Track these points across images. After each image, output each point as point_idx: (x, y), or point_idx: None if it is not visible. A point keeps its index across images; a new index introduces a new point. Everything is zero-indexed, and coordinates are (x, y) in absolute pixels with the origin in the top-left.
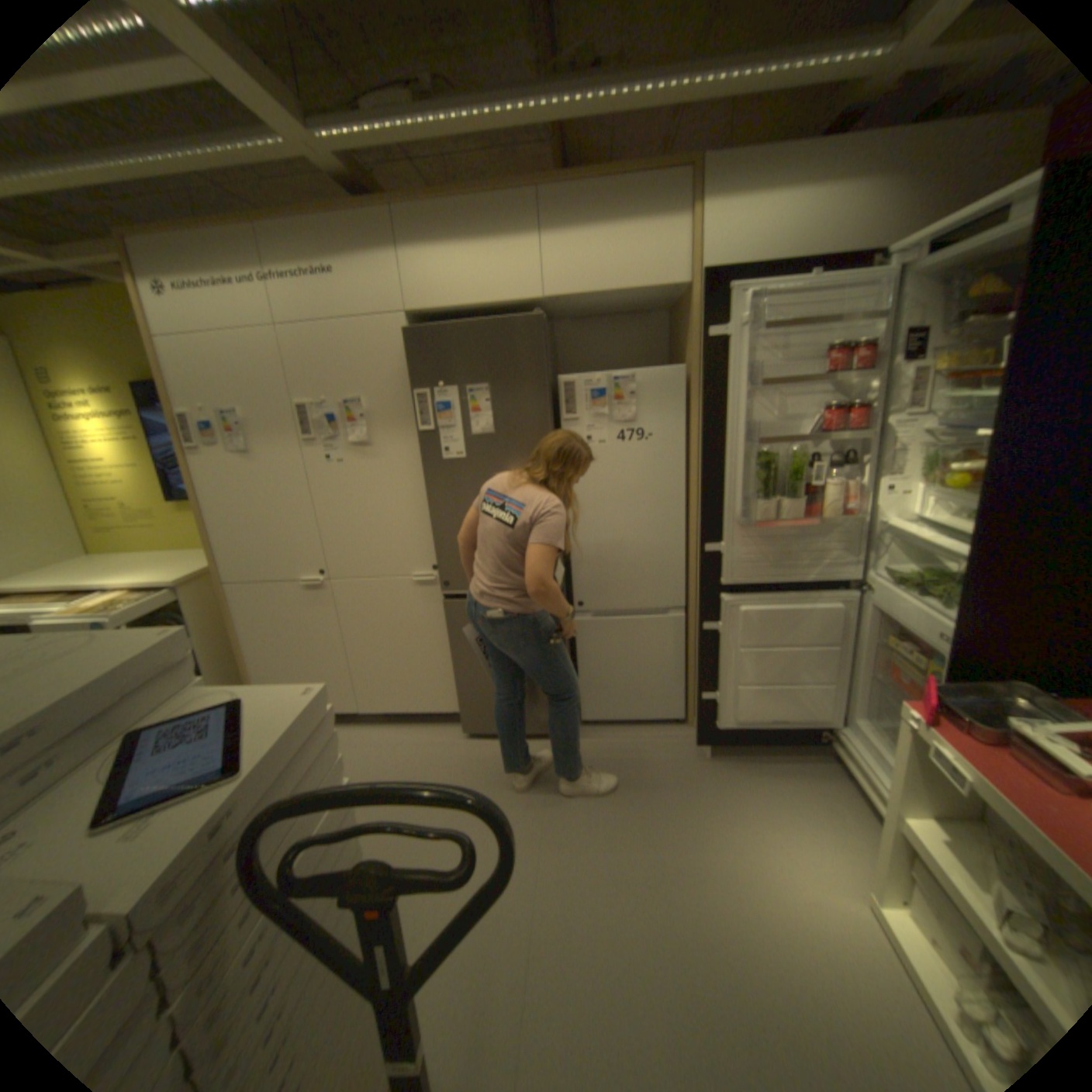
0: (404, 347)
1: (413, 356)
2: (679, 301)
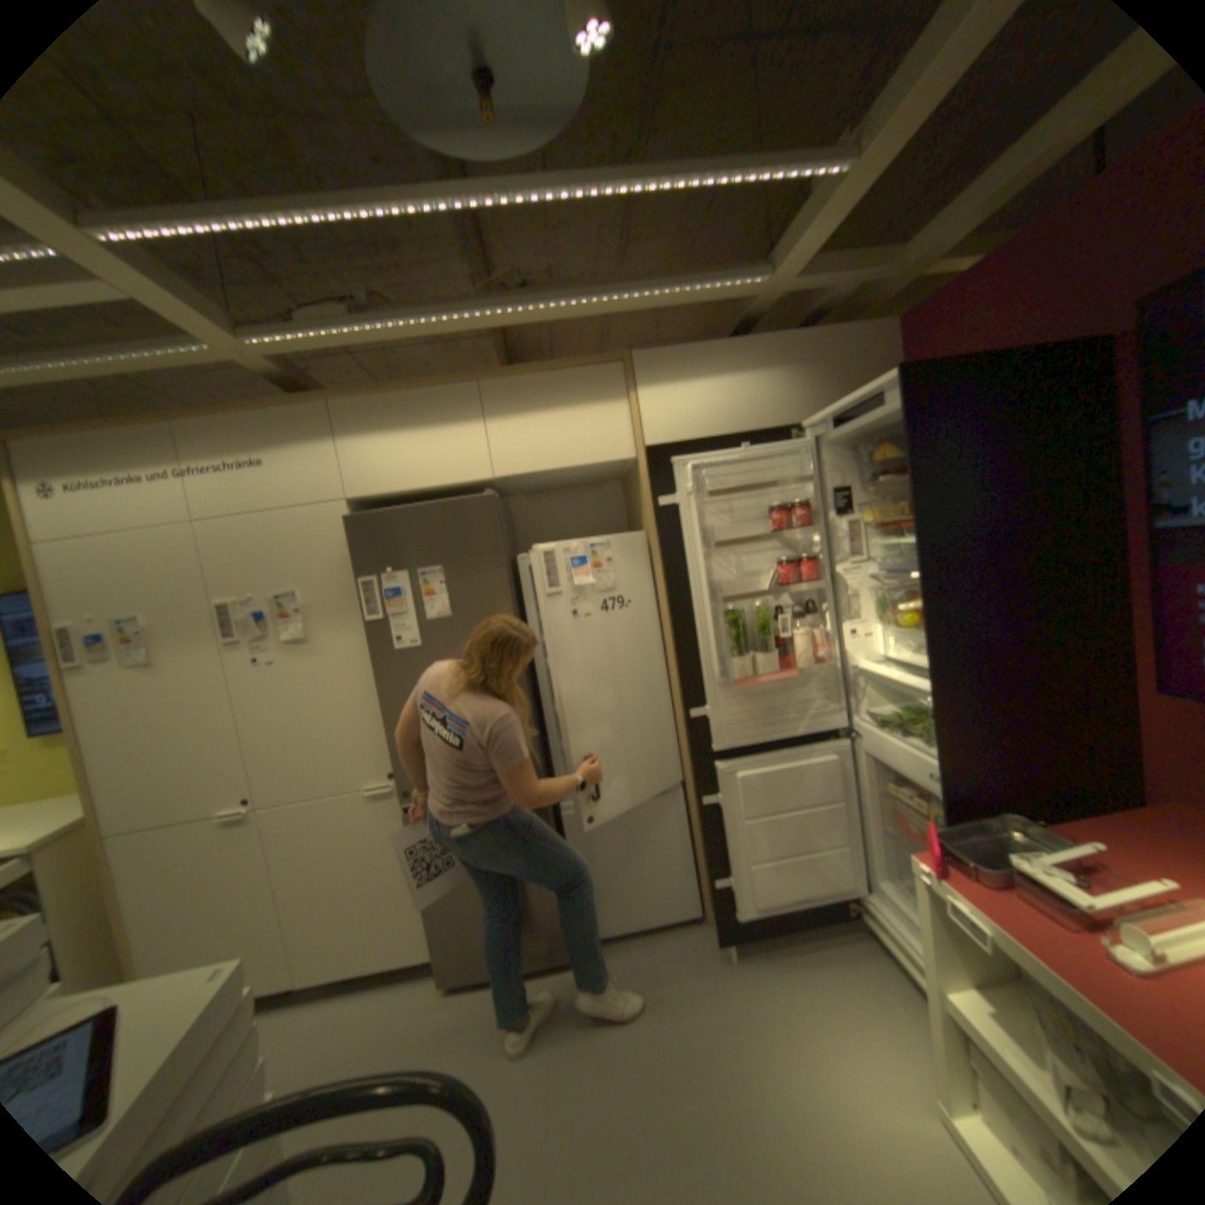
0: (347, 535)
1: (357, 543)
2: (629, 473)
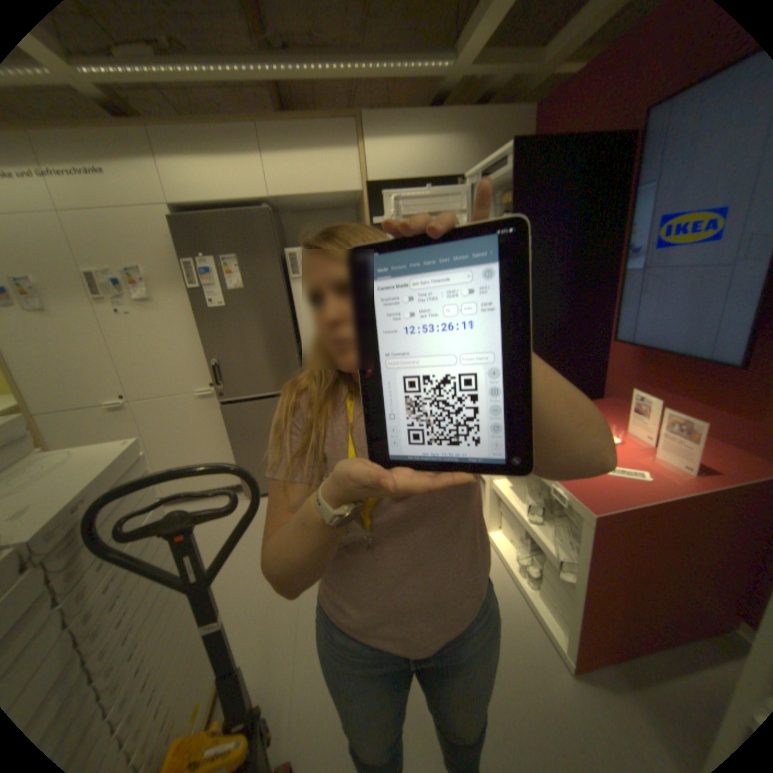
0: (169, 229)
1: (177, 235)
2: (359, 201)
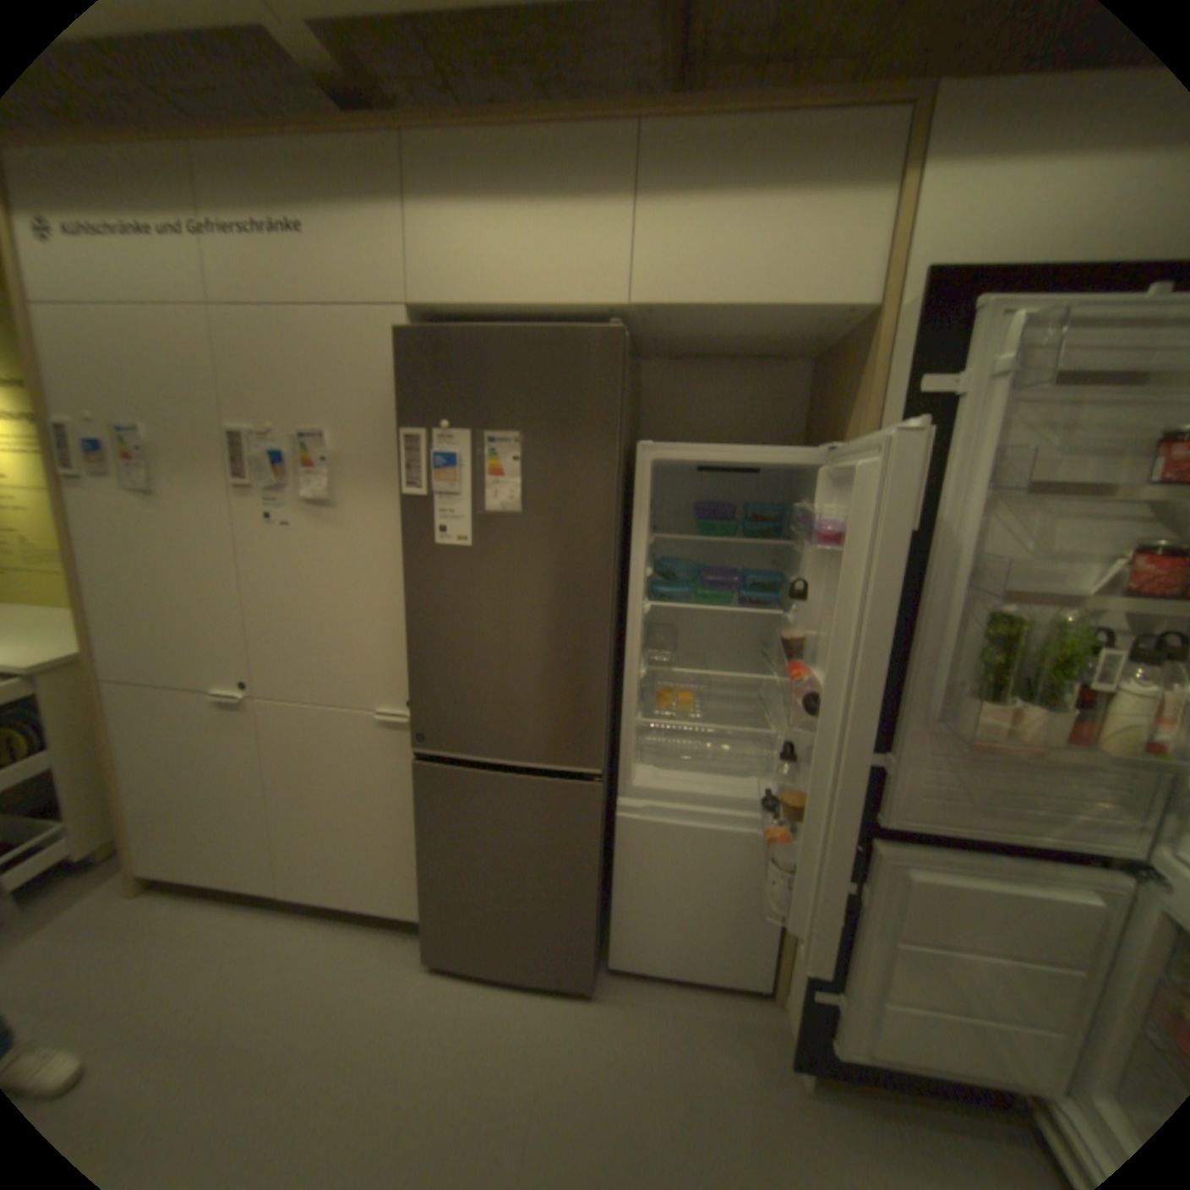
0: (398, 359)
1: (405, 372)
2: (841, 340)
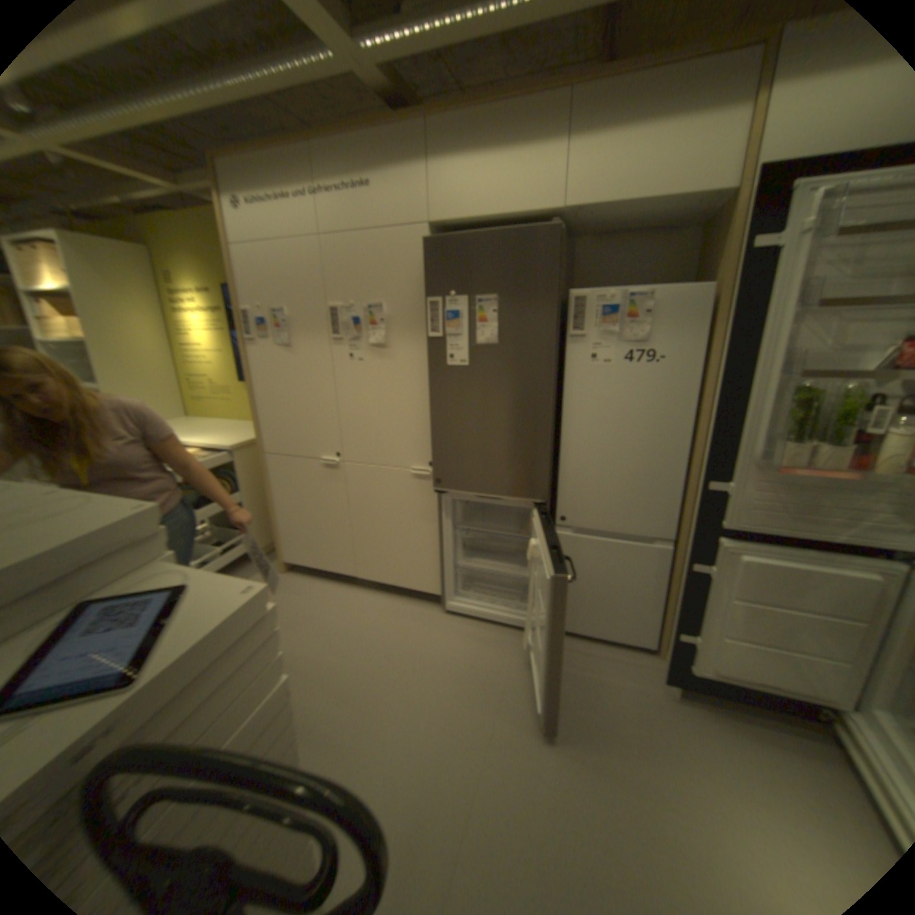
0: (426, 257)
1: (431, 265)
2: (719, 212)
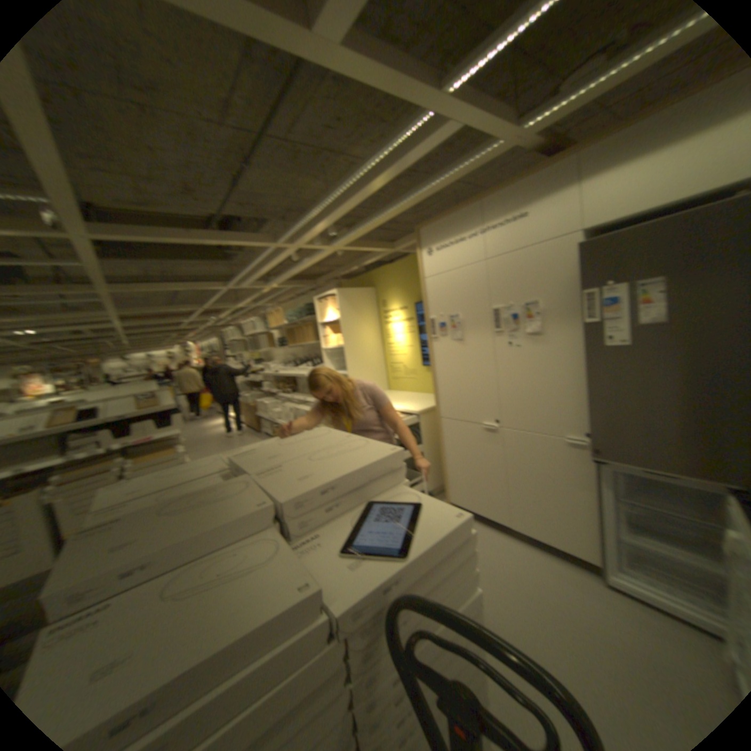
0: (580, 257)
1: (587, 263)
2: None
